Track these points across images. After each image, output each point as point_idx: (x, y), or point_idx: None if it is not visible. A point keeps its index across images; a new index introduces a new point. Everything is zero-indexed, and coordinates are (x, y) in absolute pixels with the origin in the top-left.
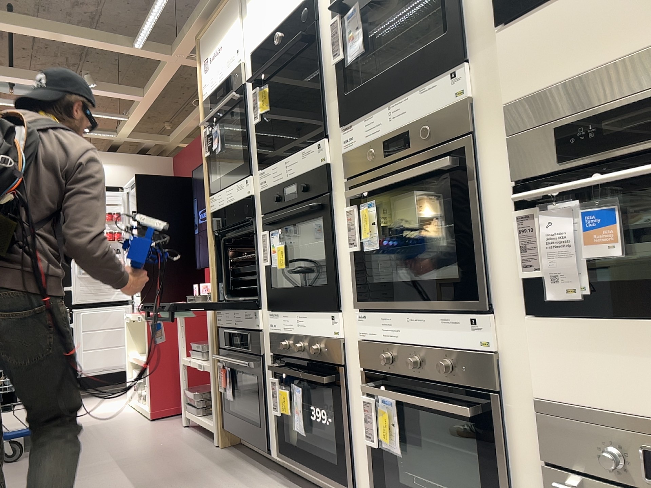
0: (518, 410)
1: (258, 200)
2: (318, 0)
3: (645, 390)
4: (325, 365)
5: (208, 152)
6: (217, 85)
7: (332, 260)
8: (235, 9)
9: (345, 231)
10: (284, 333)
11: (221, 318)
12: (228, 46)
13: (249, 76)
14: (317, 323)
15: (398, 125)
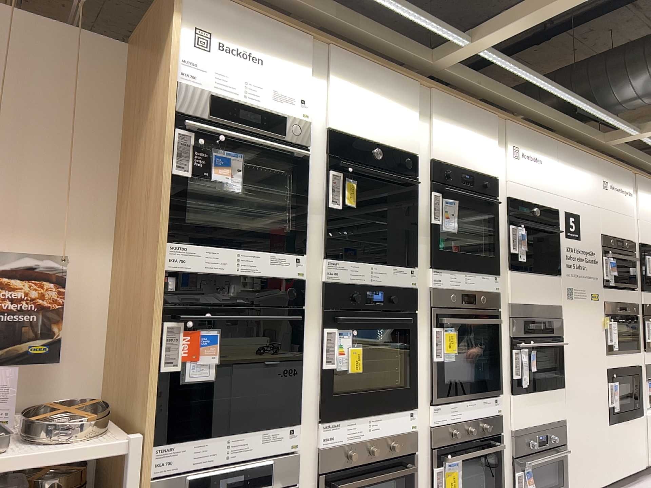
0: (503, 438)
1: (313, 290)
2: (418, 163)
3: (536, 415)
4: (395, 458)
5: (191, 173)
6: (240, 97)
7: (416, 365)
8: (308, 54)
9: (423, 344)
10: (348, 441)
11: (176, 457)
12: (283, 77)
13: (318, 145)
14: (394, 421)
15: (470, 288)
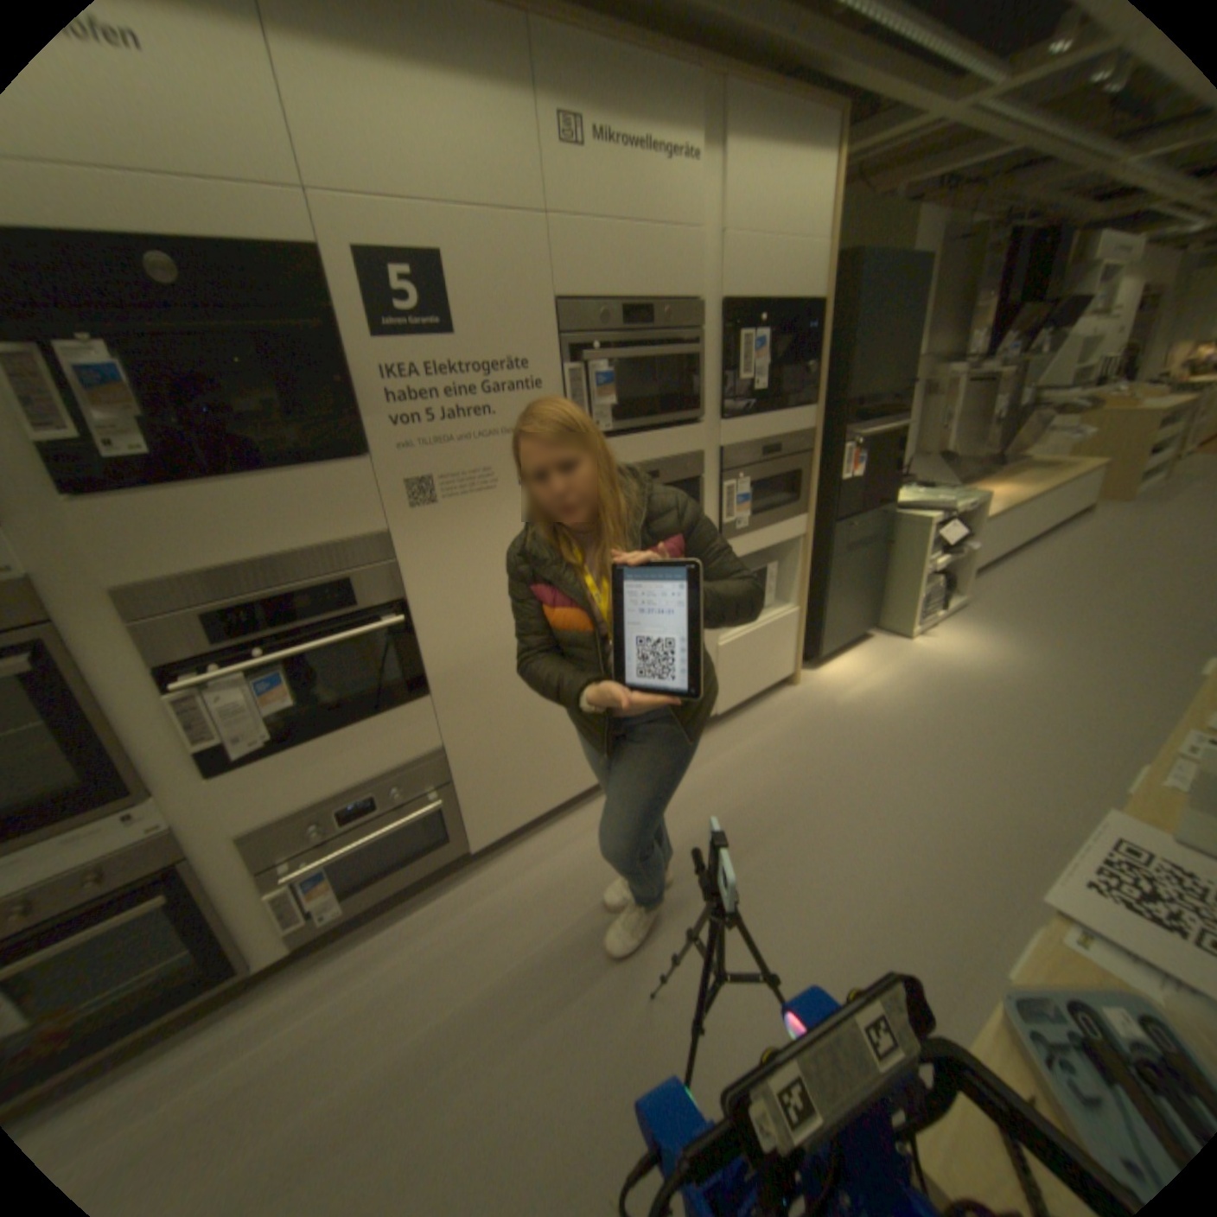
0: (205, 861)
1: None
2: None
3: (322, 782)
4: None
5: None
6: None
7: None
8: None
9: None
10: None
11: None
12: None
13: None
14: None
15: None
